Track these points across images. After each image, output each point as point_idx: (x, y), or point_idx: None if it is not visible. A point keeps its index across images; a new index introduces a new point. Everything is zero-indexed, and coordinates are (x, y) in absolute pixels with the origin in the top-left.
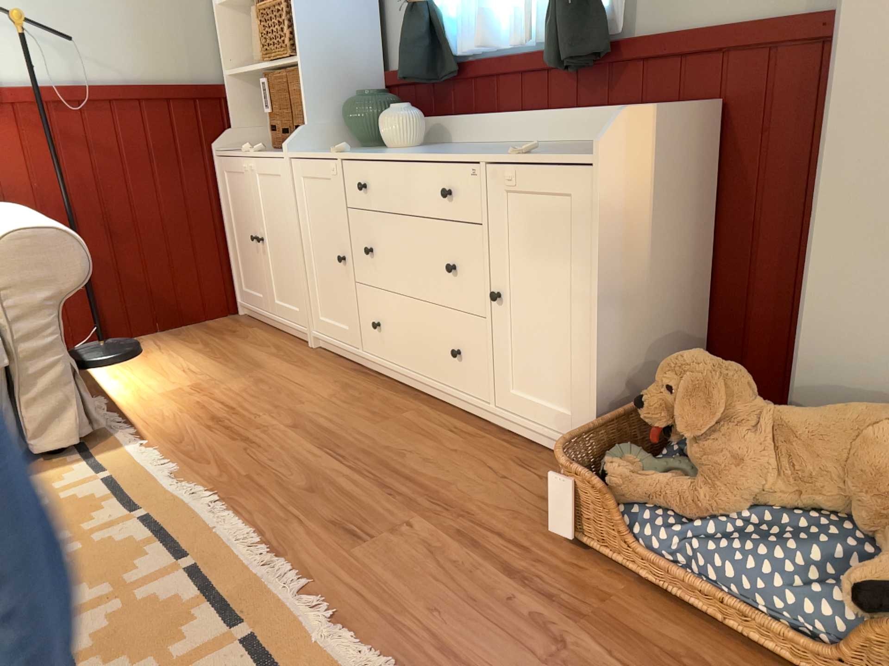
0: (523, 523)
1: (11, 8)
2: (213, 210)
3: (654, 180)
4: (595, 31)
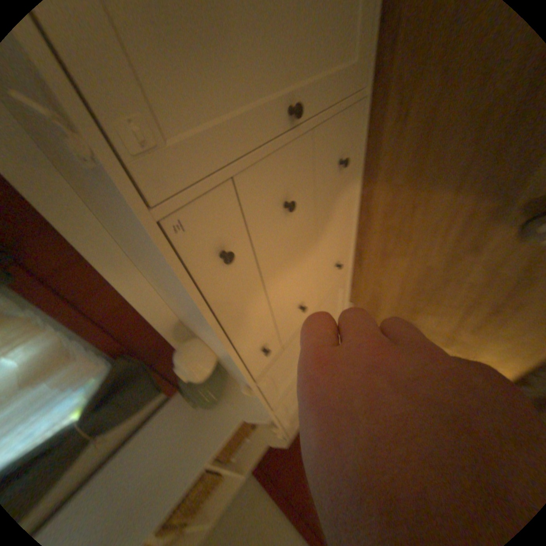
0: None
1: None
2: None
3: None
4: None
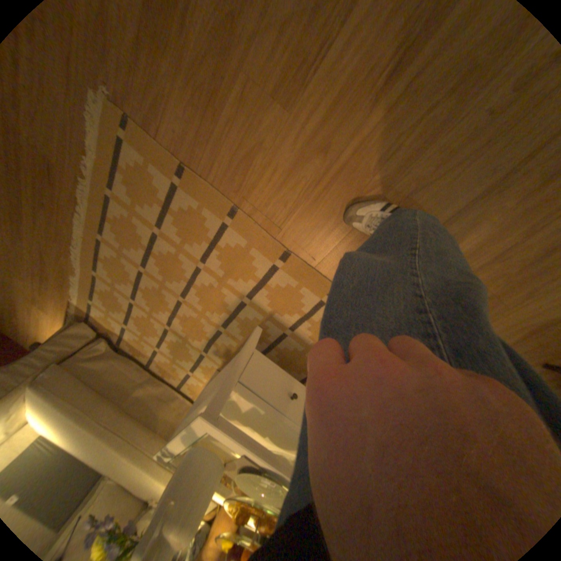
0: None
1: None
2: None
3: None
4: None
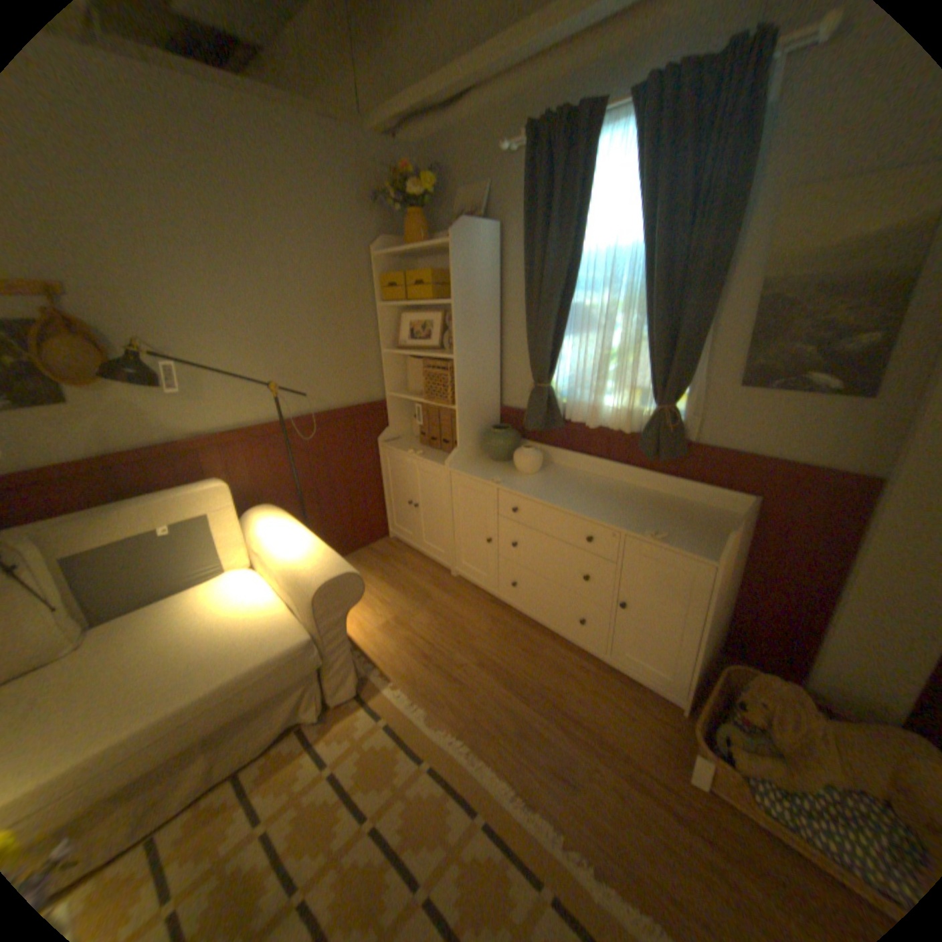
0: (665, 768)
1: (260, 371)
2: (376, 477)
3: (737, 558)
4: (682, 441)
